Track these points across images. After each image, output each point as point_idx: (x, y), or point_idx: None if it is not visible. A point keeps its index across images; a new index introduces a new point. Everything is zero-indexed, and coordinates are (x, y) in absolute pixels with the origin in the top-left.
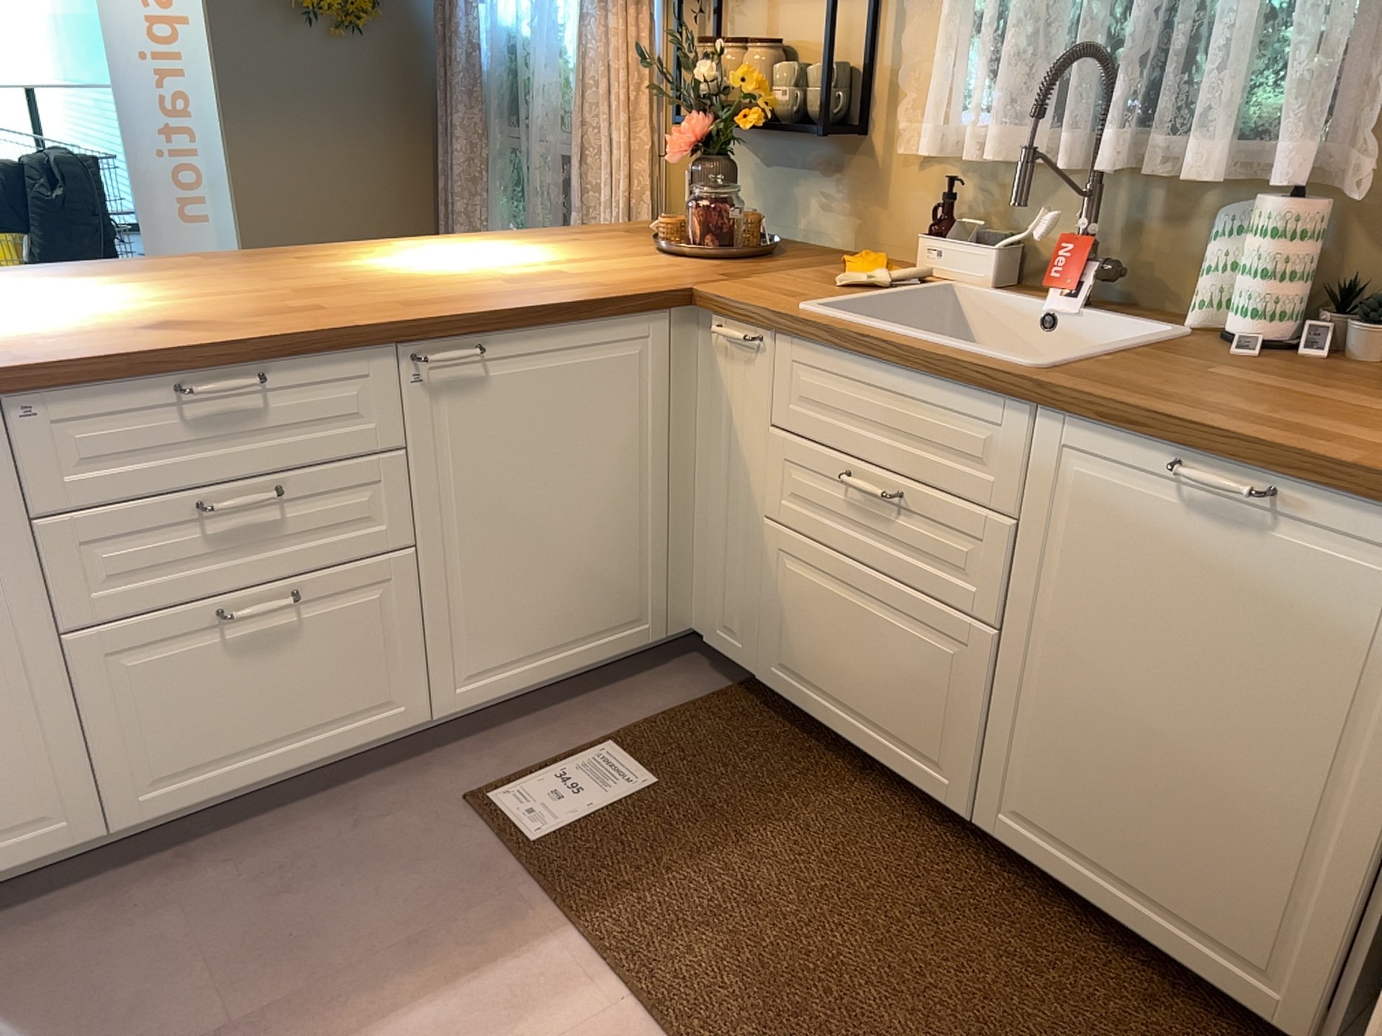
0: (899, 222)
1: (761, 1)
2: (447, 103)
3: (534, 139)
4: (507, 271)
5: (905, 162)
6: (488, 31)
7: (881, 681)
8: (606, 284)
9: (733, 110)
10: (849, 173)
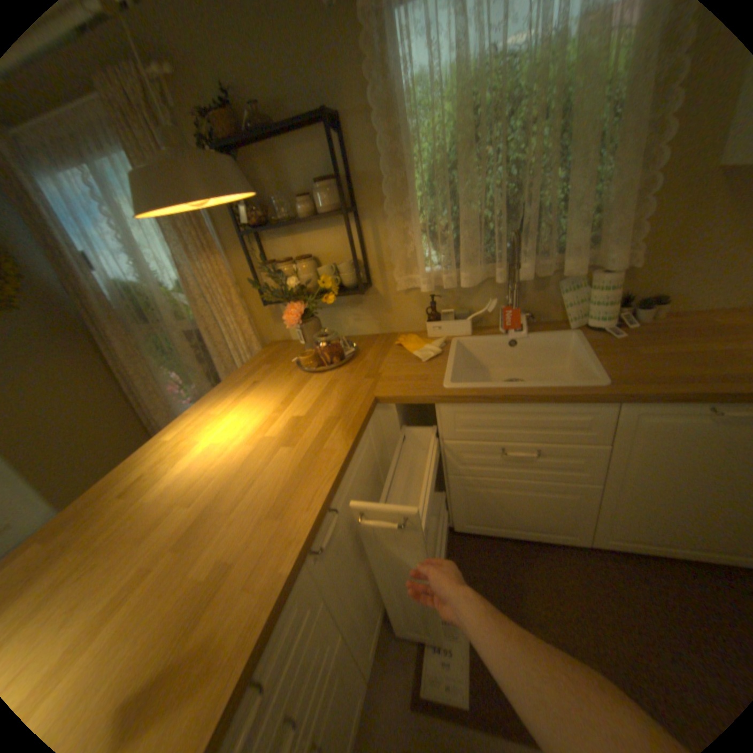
0: (402, 316)
1: (287, 236)
2: (95, 324)
3: (167, 328)
4: (270, 432)
5: (398, 291)
6: (101, 282)
7: (535, 516)
8: (336, 416)
9: (316, 294)
10: (367, 302)
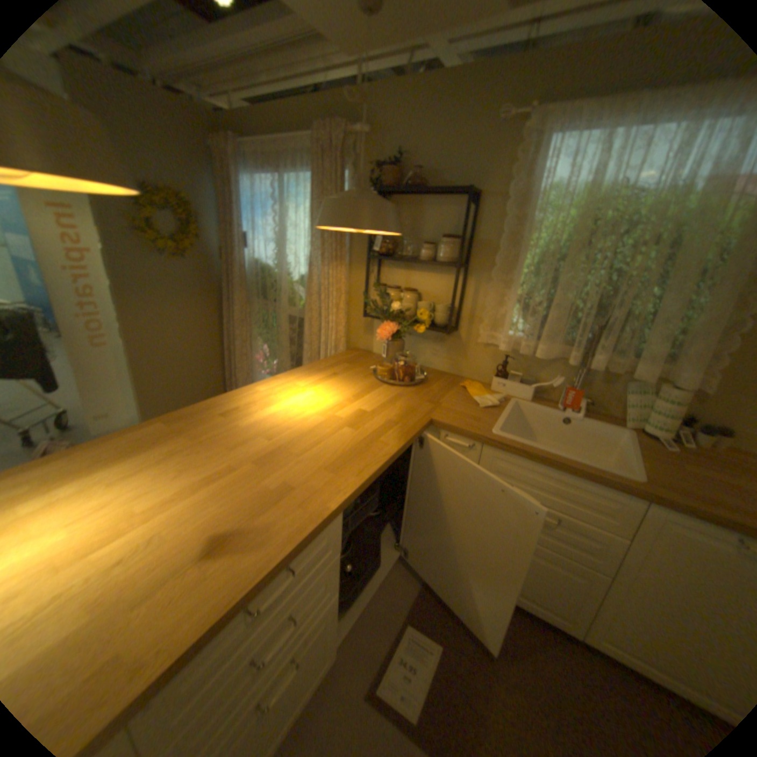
0: (474, 364)
1: (402, 269)
2: (226, 288)
3: (278, 309)
4: (339, 414)
5: (478, 343)
6: (246, 258)
7: (536, 586)
8: (395, 421)
9: (410, 321)
10: (448, 343)
